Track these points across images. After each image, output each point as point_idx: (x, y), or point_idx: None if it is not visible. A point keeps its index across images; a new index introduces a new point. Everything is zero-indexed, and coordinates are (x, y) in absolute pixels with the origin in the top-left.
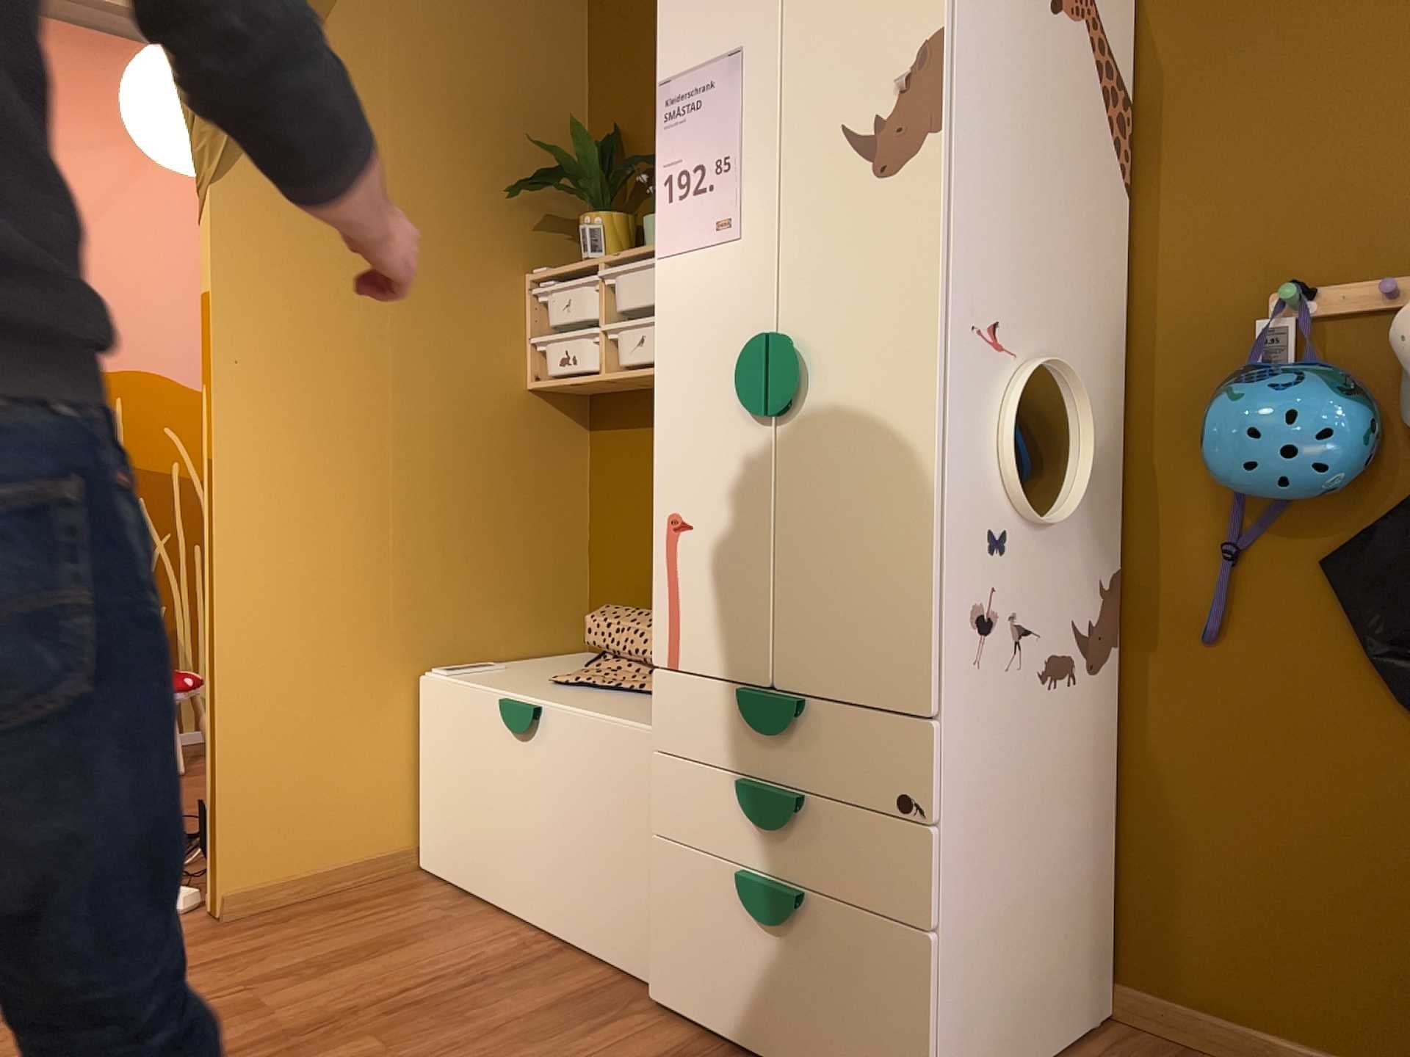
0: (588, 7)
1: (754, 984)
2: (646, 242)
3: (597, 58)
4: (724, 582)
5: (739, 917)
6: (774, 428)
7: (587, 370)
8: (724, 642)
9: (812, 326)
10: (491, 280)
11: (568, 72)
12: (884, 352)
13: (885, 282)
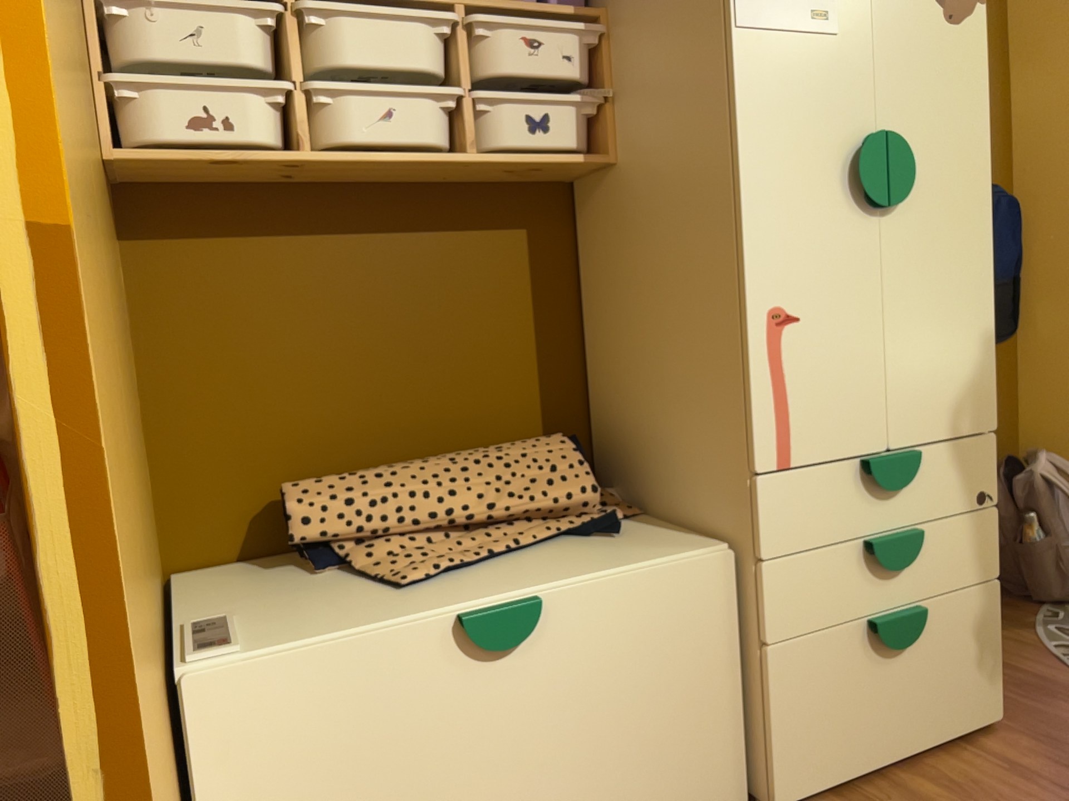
0: None
1: (883, 708)
2: None
3: None
4: (839, 366)
5: (867, 661)
6: (881, 220)
7: (256, 144)
8: (842, 423)
9: (906, 133)
10: None
11: None
12: (959, 162)
13: (957, 107)
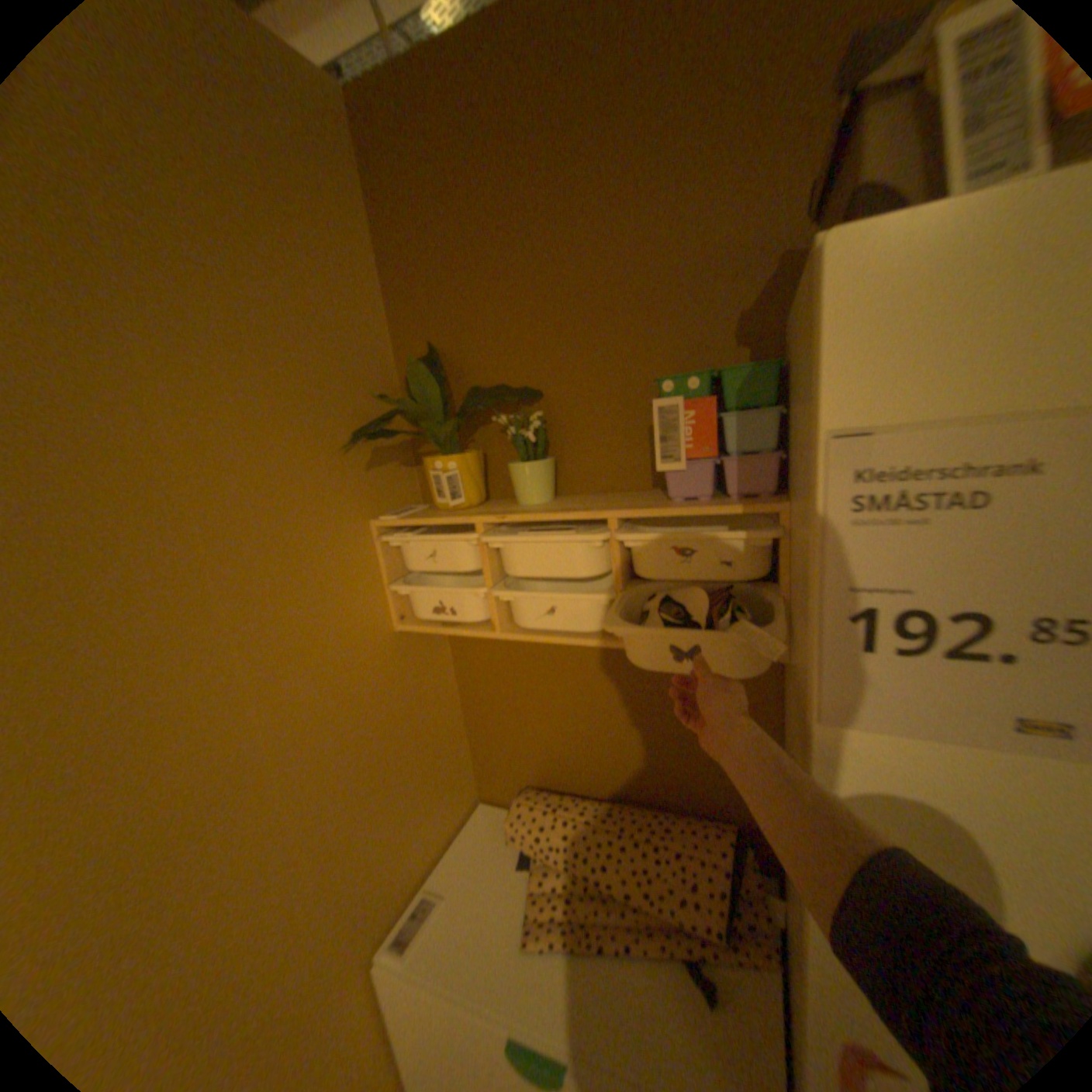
0: (363, 197)
1: None
2: (513, 484)
3: (388, 260)
4: None
5: None
6: None
7: (472, 619)
8: None
9: None
10: (339, 543)
11: (360, 280)
12: None
13: None
